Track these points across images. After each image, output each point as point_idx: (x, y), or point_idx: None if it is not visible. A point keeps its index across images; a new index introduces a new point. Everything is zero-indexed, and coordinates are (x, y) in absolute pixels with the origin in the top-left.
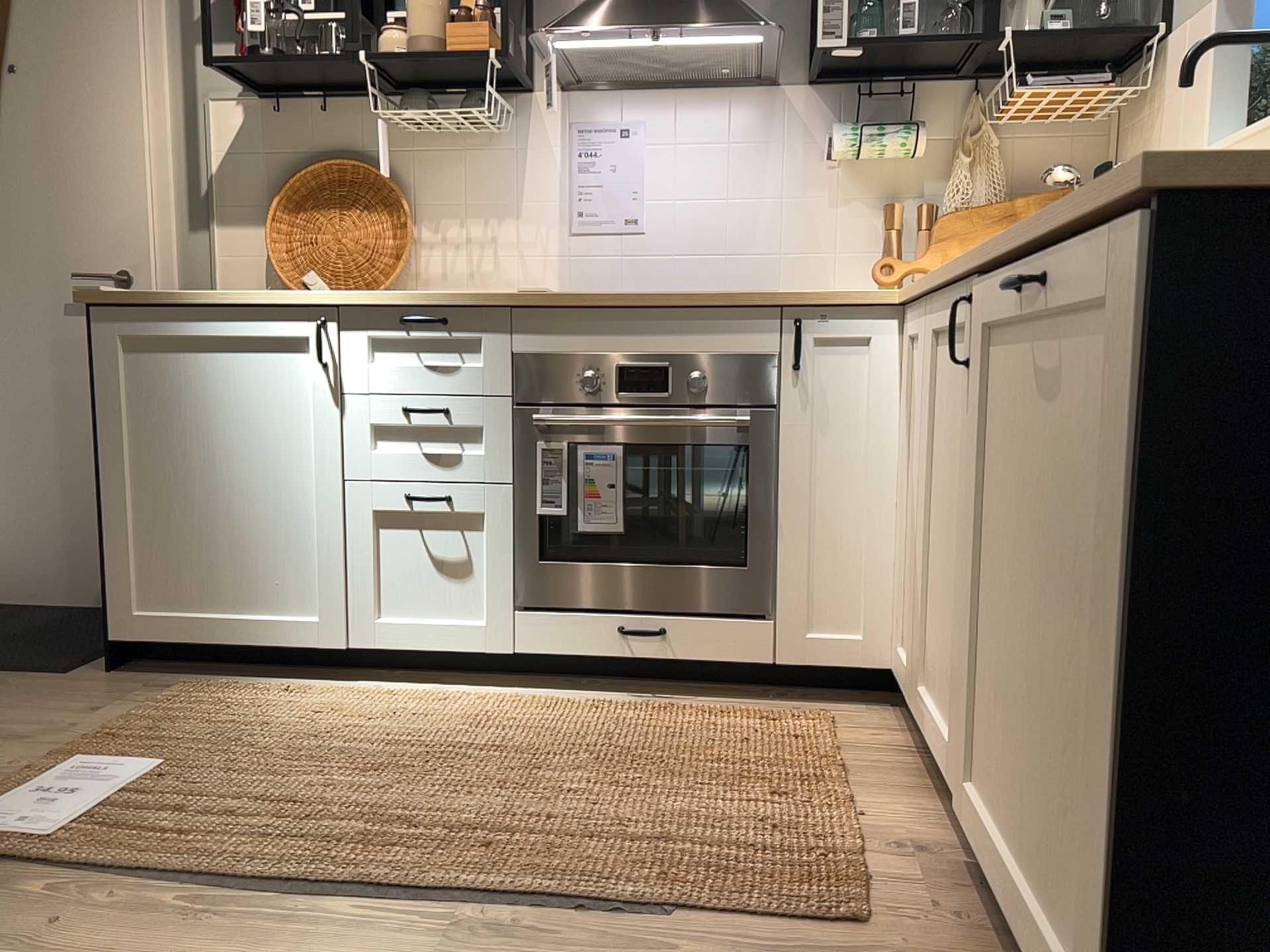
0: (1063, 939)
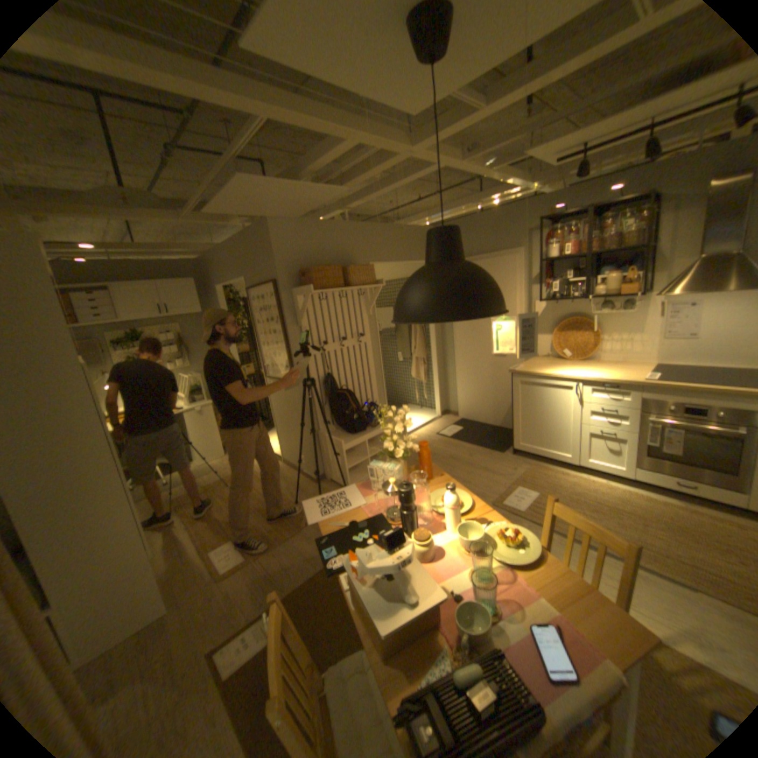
0: None
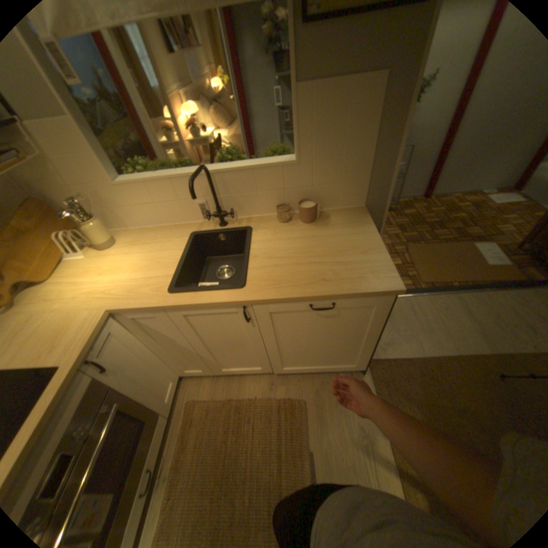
0: (336, 368)
